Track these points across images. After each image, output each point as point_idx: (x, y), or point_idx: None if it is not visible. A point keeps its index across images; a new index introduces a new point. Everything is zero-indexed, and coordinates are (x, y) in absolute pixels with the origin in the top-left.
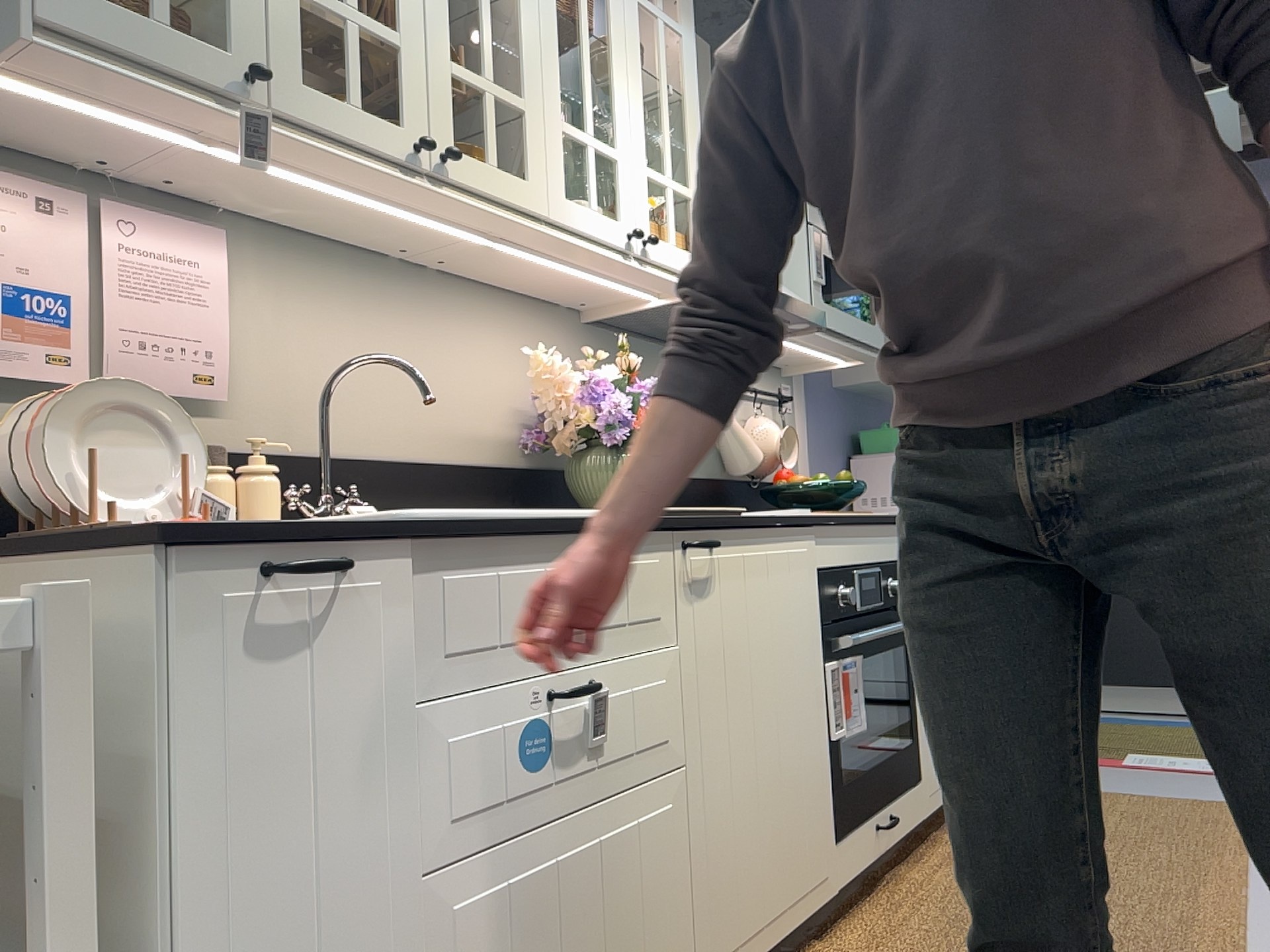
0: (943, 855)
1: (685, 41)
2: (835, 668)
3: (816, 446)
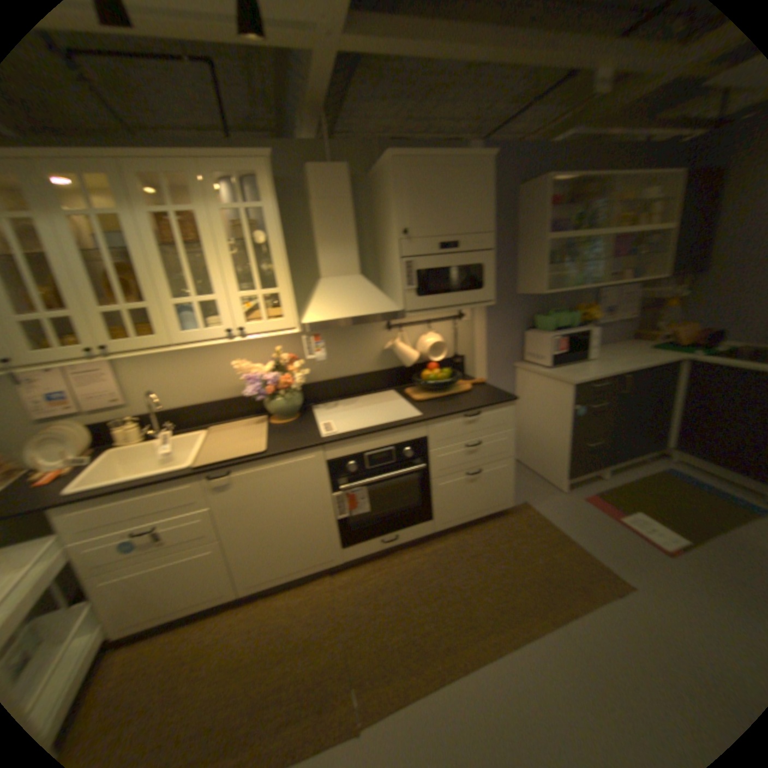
0: (435, 550)
1: (267, 208)
2: (341, 494)
3: (491, 331)
